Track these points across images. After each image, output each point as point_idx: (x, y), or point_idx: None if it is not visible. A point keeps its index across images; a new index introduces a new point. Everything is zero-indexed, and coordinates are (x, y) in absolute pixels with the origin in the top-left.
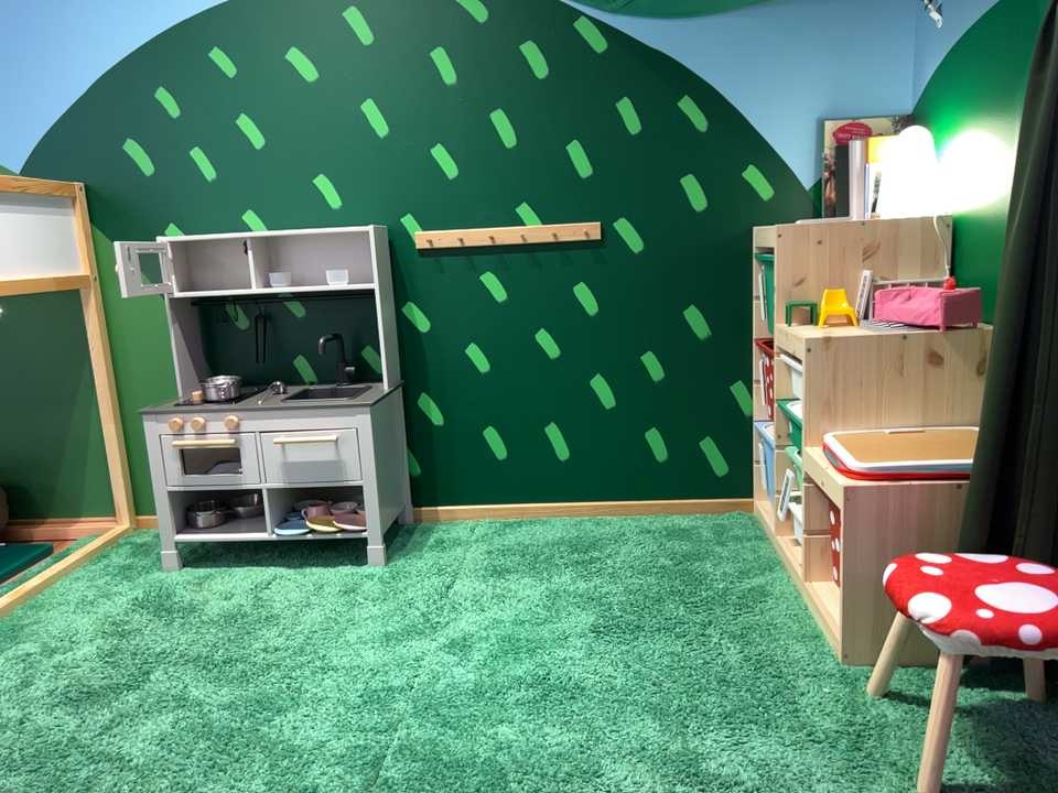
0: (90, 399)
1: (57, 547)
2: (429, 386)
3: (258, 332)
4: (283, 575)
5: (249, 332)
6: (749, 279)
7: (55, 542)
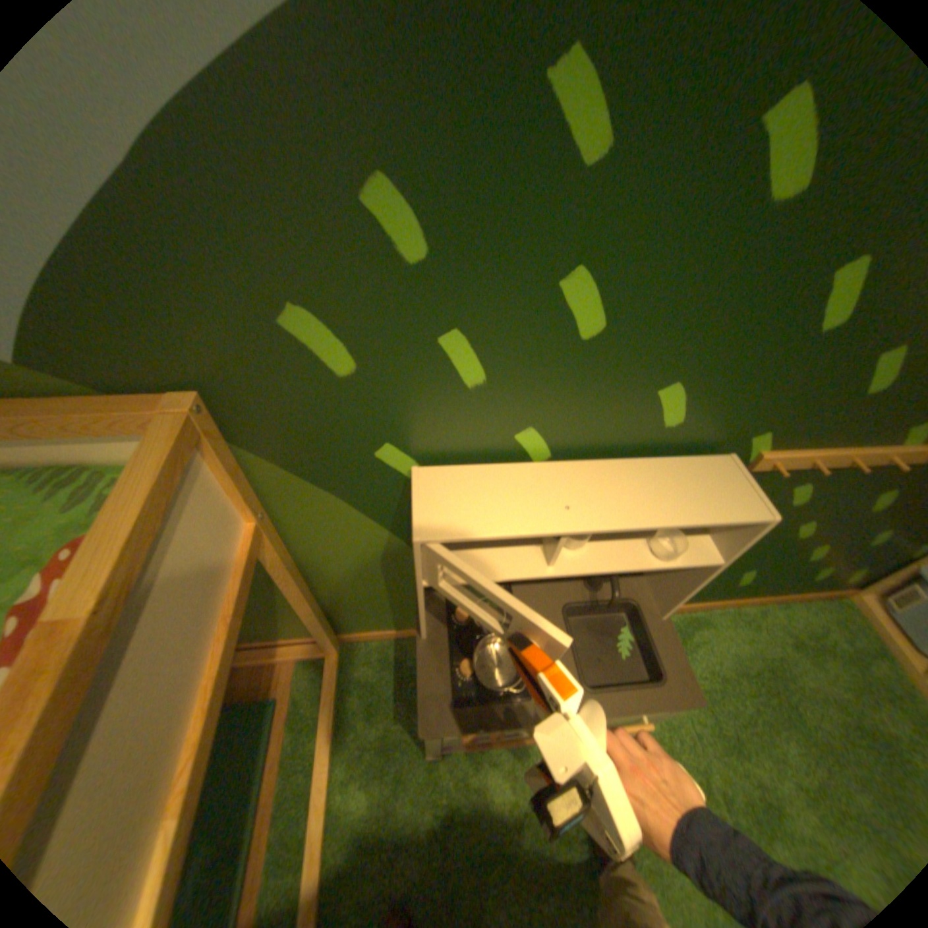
0: (274, 589)
1: (274, 686)
2: None
3: None
4: None
5: None
6: None
7: (266, 674)
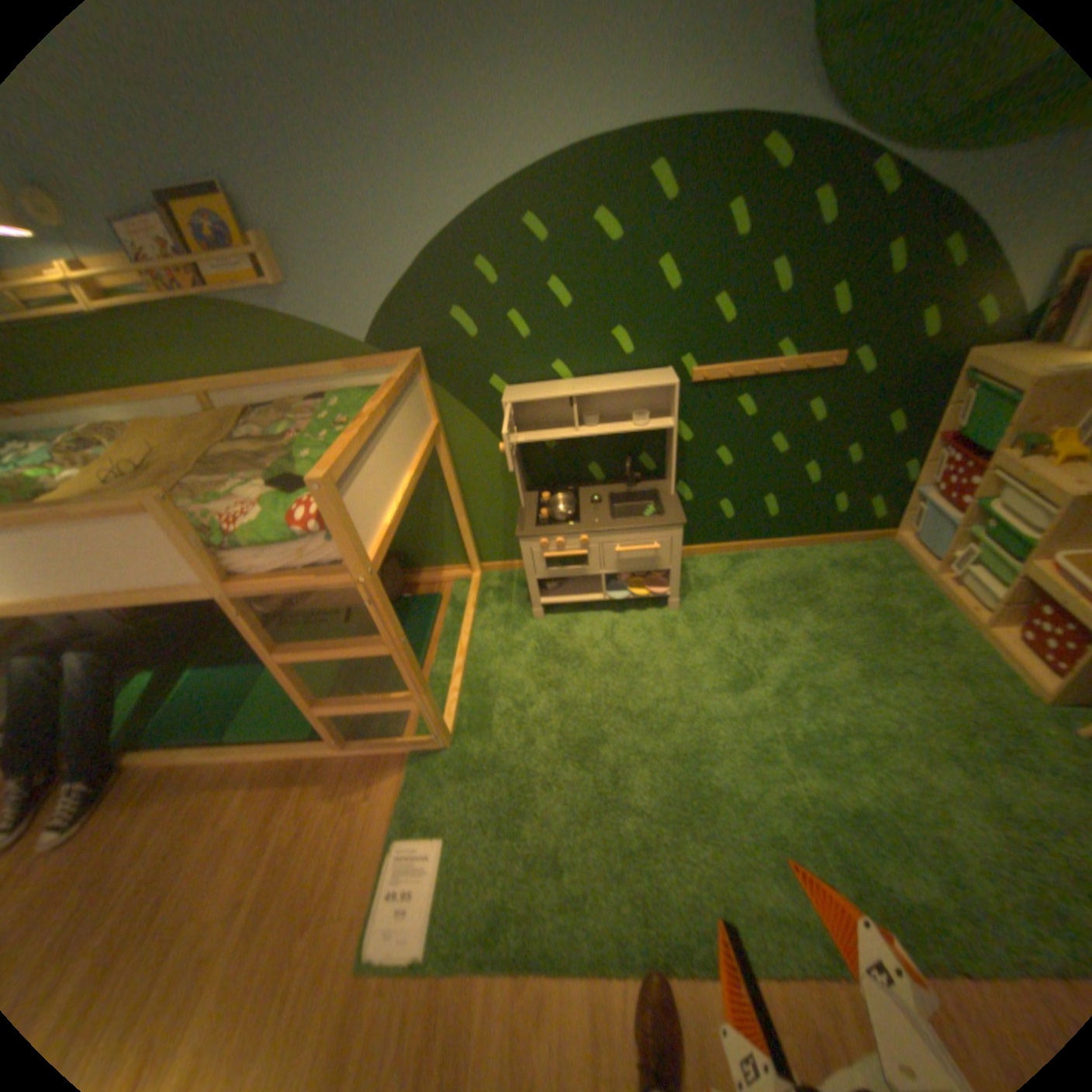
0: (442, 501)
1: (440, 592)
2: (685, 478)
3: (563, 451)
4: (614, 619)
5: (556, 451)
6: (958, 396)
7: (435, 587)
